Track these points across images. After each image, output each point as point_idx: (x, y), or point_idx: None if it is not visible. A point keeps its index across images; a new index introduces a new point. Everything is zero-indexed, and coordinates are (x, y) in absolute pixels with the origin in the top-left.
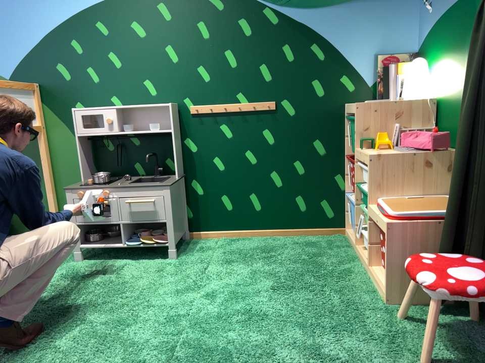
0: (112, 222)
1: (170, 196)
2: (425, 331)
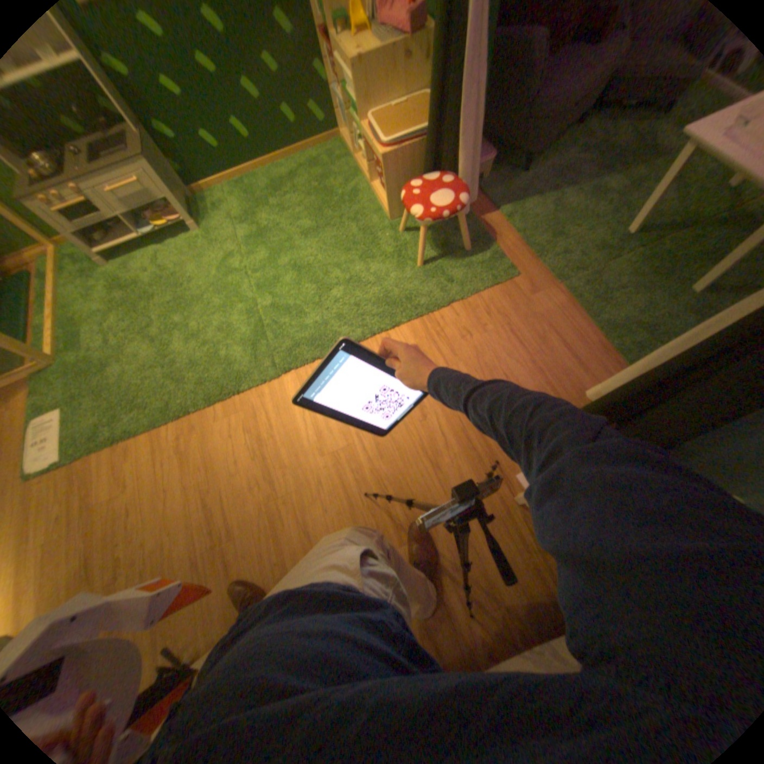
0: (102, 213)
1: (150, 168)
2: (416, 243)
